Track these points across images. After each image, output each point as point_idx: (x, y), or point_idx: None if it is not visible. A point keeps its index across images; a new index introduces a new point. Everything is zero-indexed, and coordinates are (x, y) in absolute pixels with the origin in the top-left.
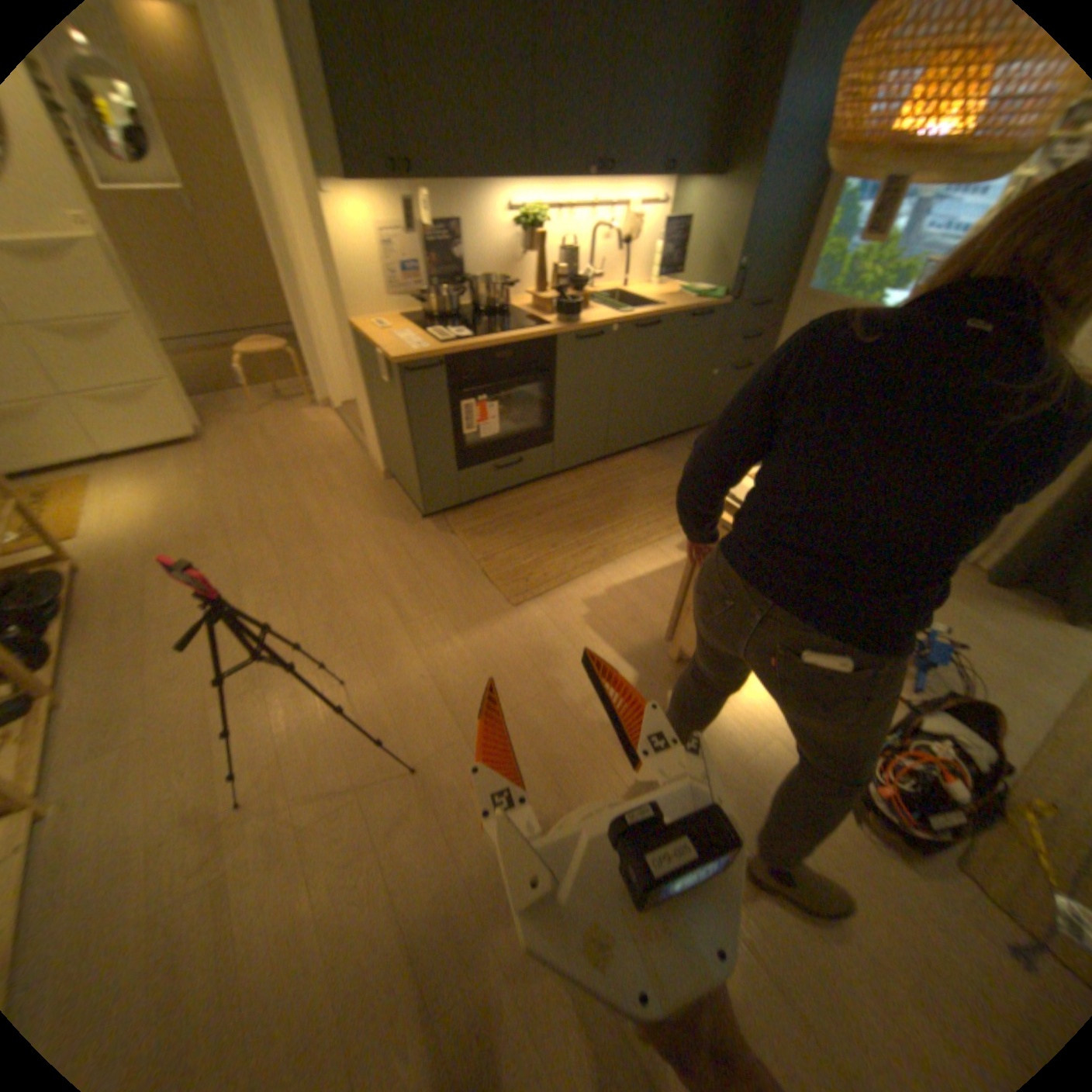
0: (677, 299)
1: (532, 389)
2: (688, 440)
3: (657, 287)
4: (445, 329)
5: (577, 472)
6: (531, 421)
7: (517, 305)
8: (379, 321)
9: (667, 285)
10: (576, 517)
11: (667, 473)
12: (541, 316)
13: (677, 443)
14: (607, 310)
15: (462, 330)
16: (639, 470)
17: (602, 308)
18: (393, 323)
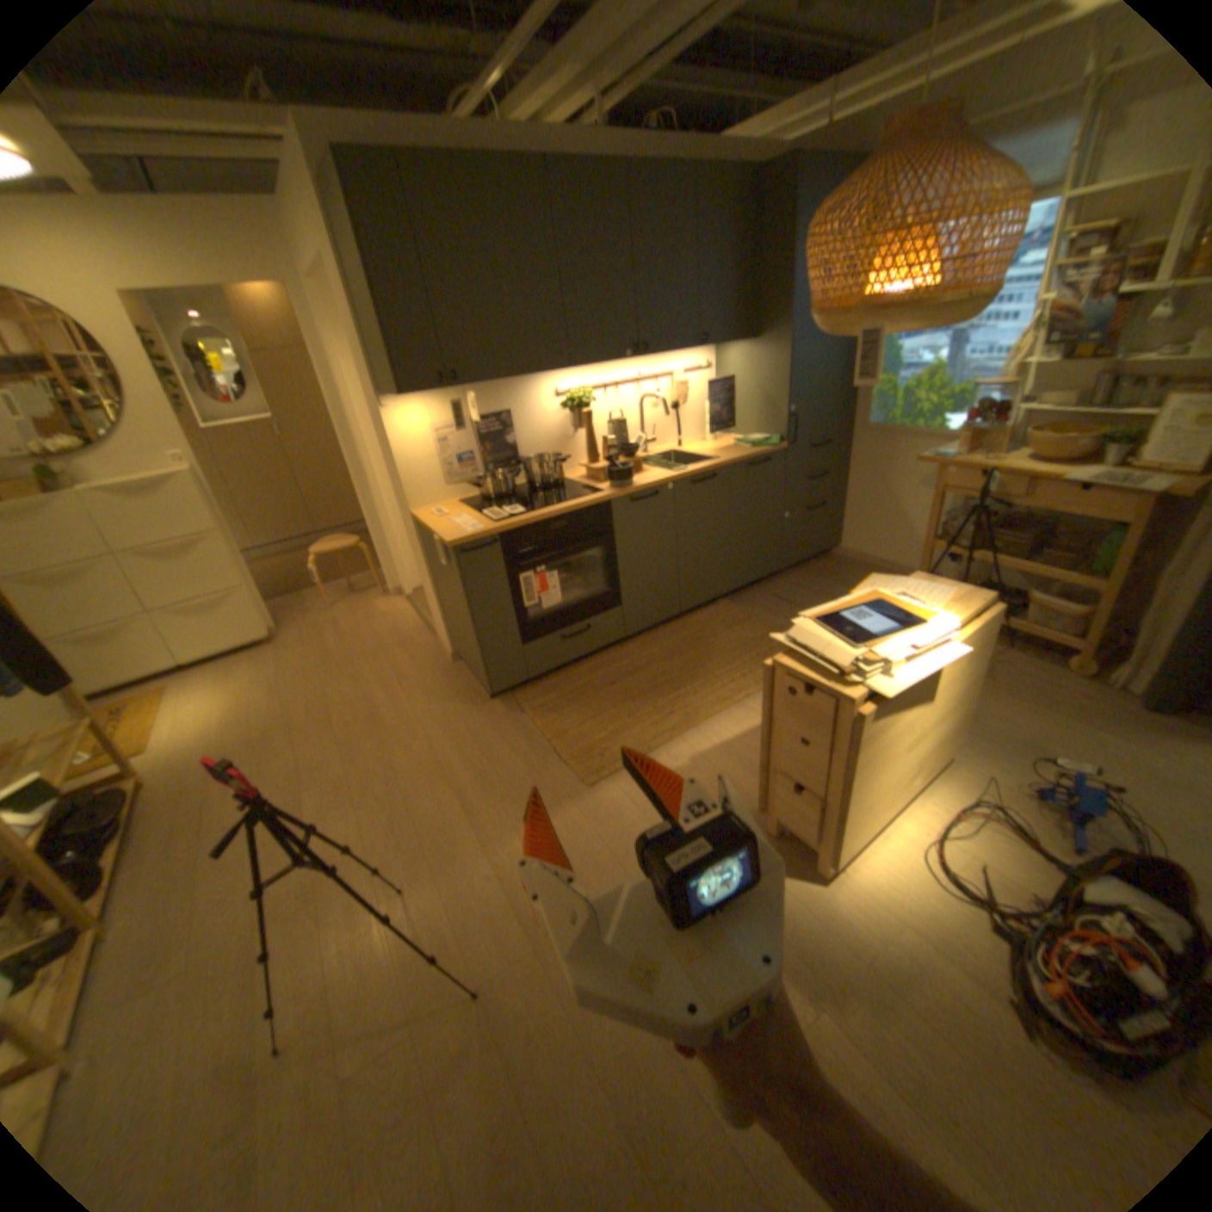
0: (730, 451)
1: (592, 554)
2: (771, 586)
3: (711, 442)
4: (499, 509)
5: (652, 633)
6: (595, 586)
7: (571, 477)
8: (437, 509)
9: (721, 439)
10: (653, 681)
11: (750, 623)
12: (594, 484)
13: (758, 590)
14: (660, 470)
15: (514, 508)
16: (719, 623)
17: (655, 469)
18: (450, 509)
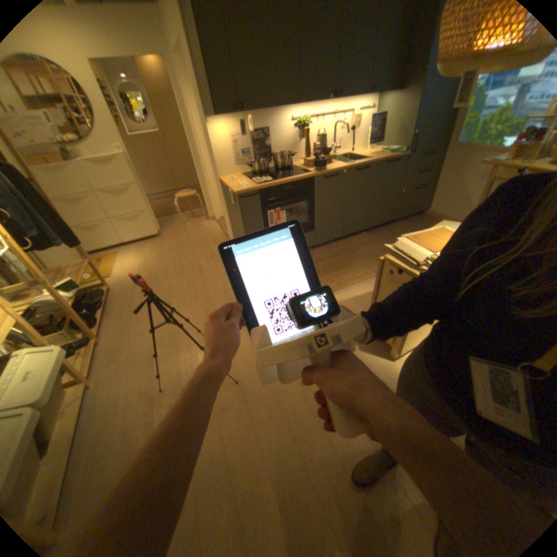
0: (379, 154)
1: (303, 204)
2: (389, 227)
3: (369, 150)
4: (260, 178)
5: (328, 245)
6: (303, 220)
7: (296, 164)
8: (231, 177)
9: (375, 148)
10: (325, 267)
11: (376, 244)
12: (307, 168)
13: (383, 229)
14: (341, 163)
15: (267, 178)
16: (361, 243)
17: (338, 162)
18: (237, 177)
